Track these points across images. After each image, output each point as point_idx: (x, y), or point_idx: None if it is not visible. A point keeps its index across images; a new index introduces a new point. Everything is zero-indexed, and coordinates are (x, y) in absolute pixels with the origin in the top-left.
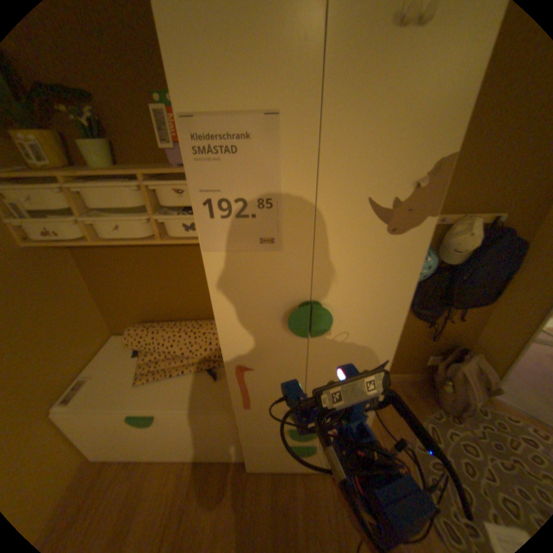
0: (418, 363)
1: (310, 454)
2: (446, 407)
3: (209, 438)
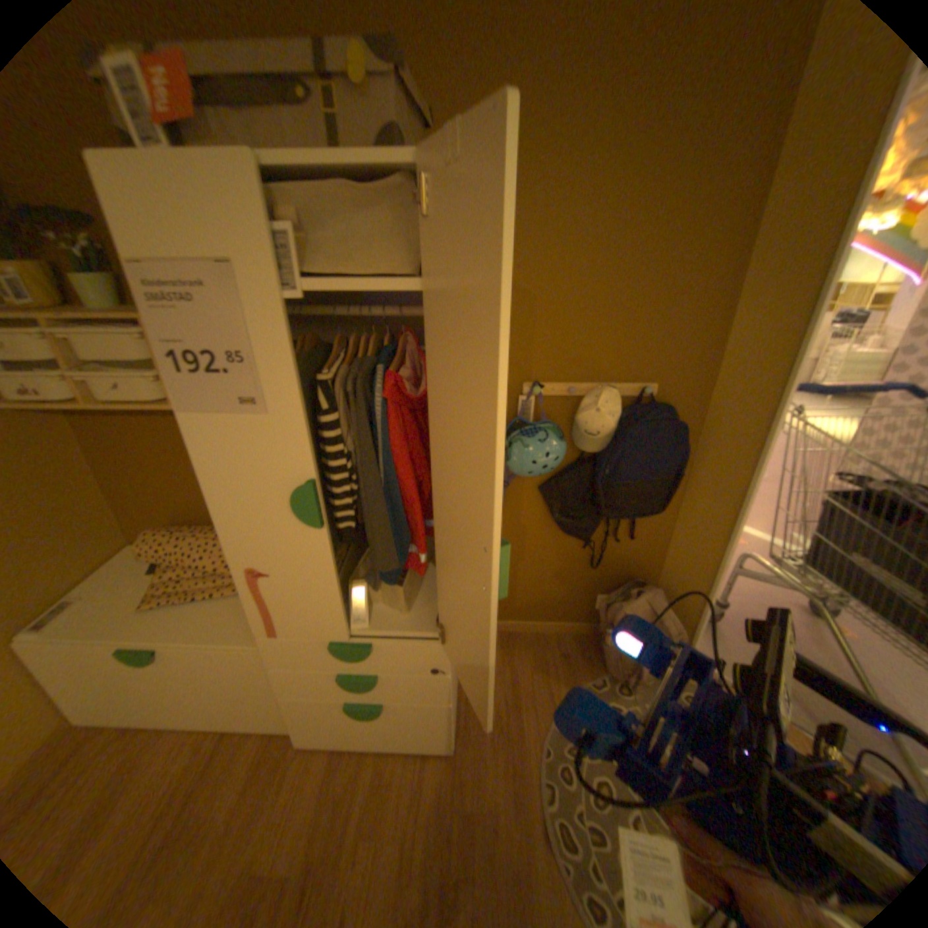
0: (581, 605)
1: (372, 715)
2: (609, 670)
3: (237, 689)
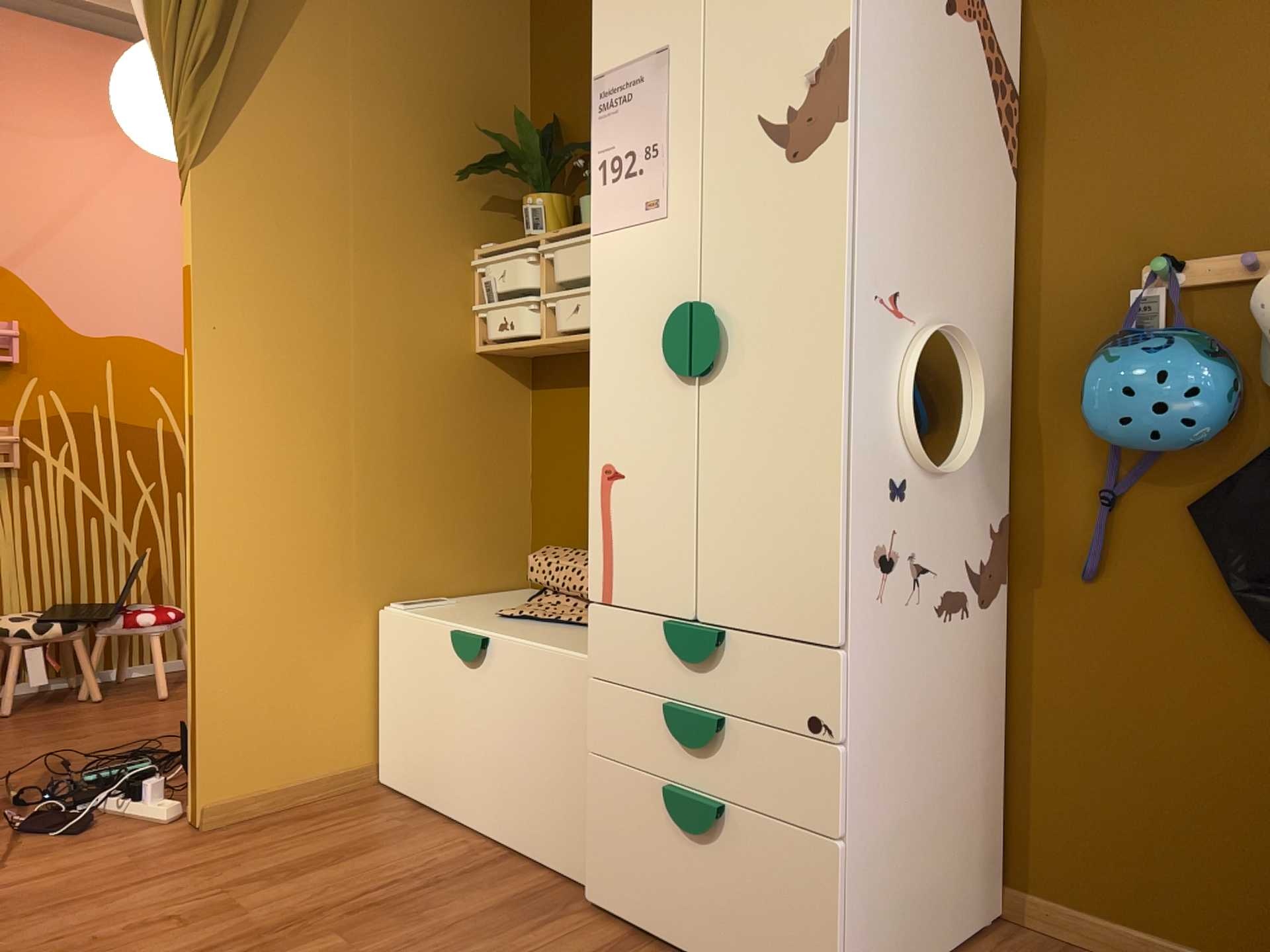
0: None
1: (702, 817)
2: None
3: (549, 743)
